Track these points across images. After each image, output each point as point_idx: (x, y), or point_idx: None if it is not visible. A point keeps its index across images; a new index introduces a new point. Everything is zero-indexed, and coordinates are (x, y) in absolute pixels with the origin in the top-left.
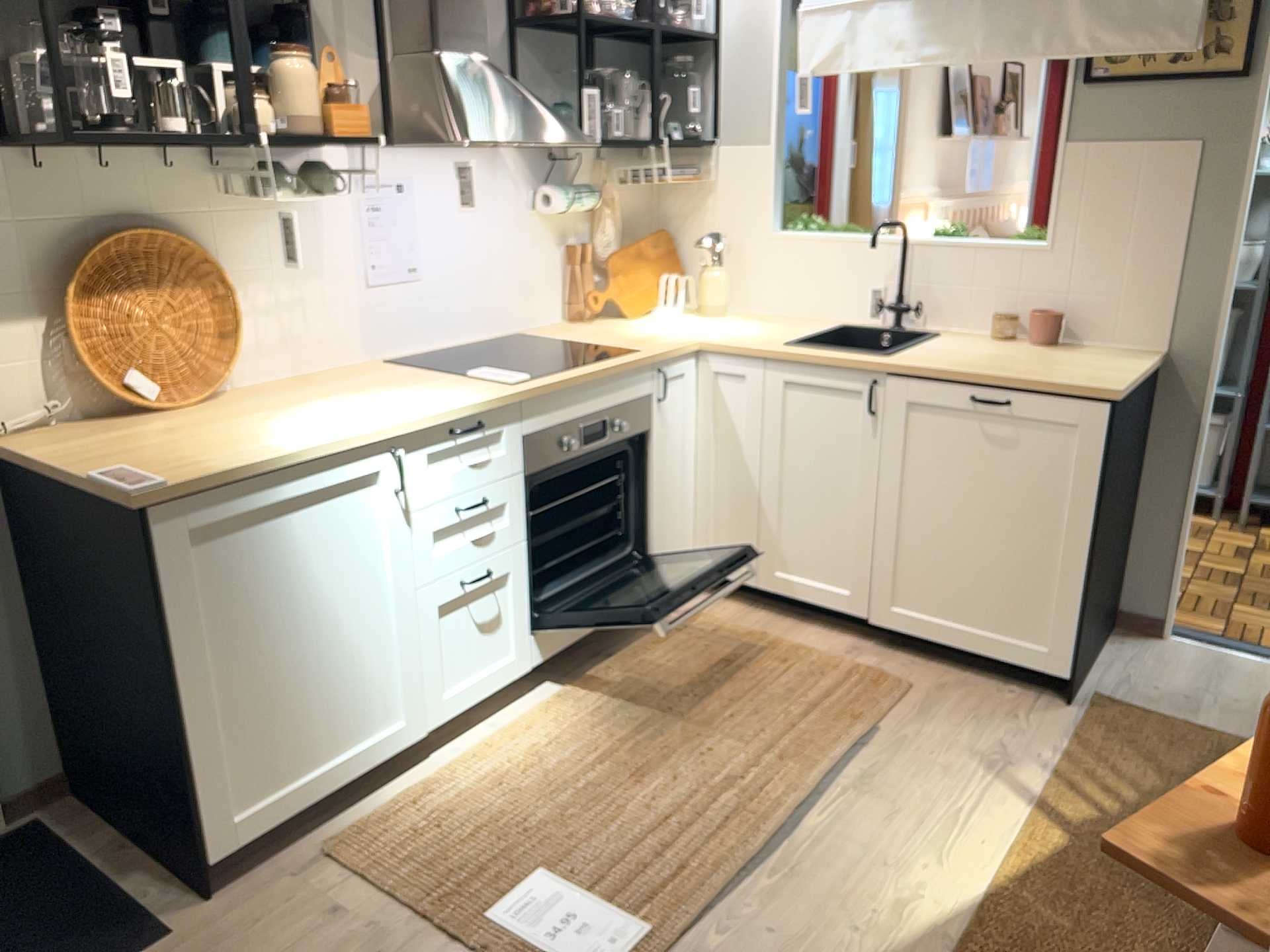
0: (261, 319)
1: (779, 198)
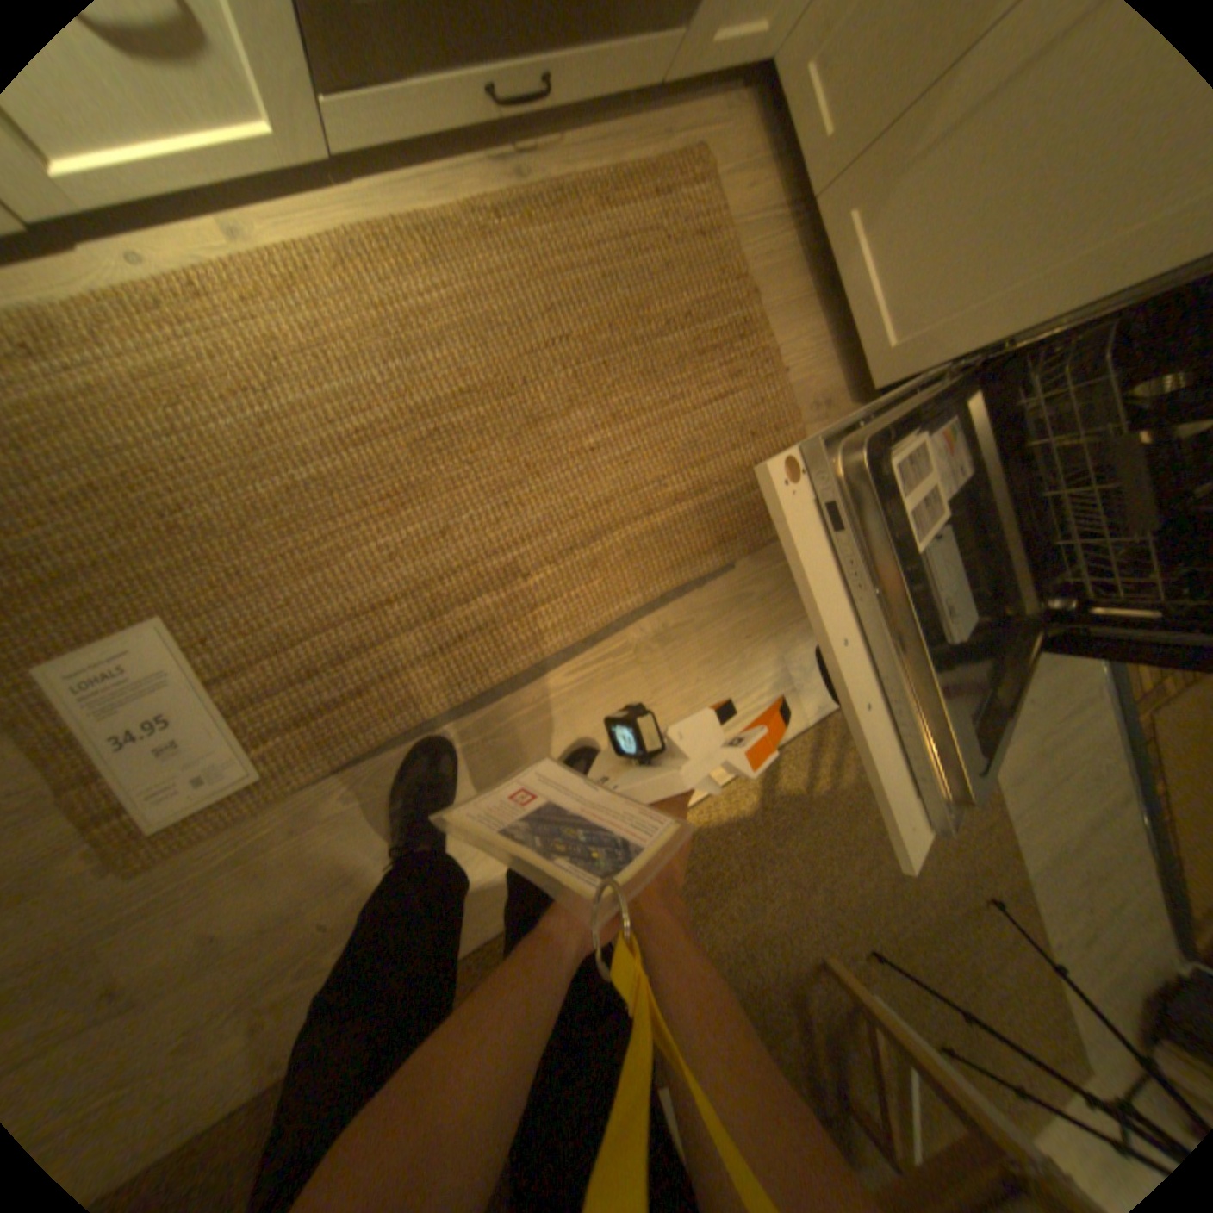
0: None
1: None
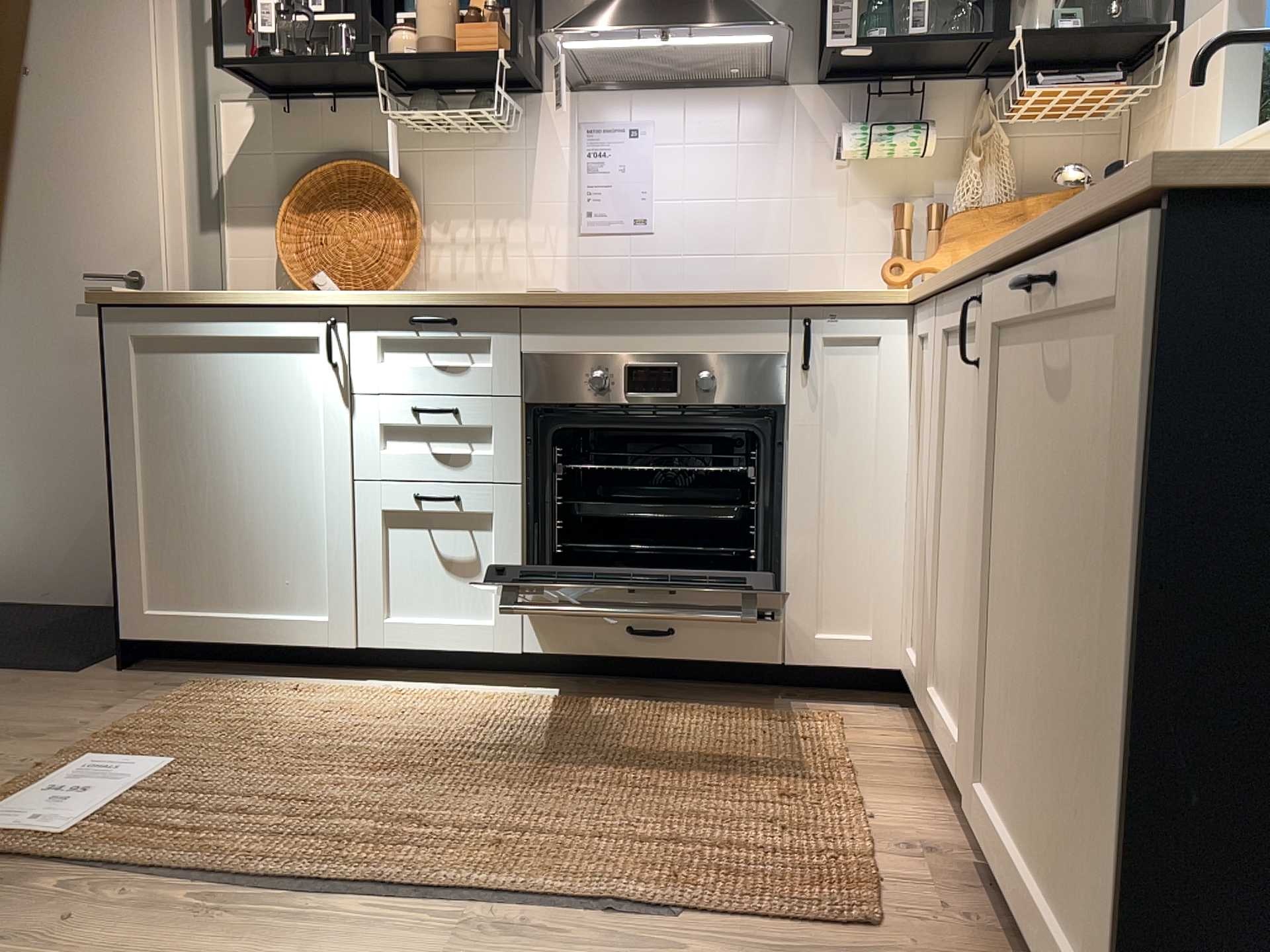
0: (457, 251)
1: (1239, 91)
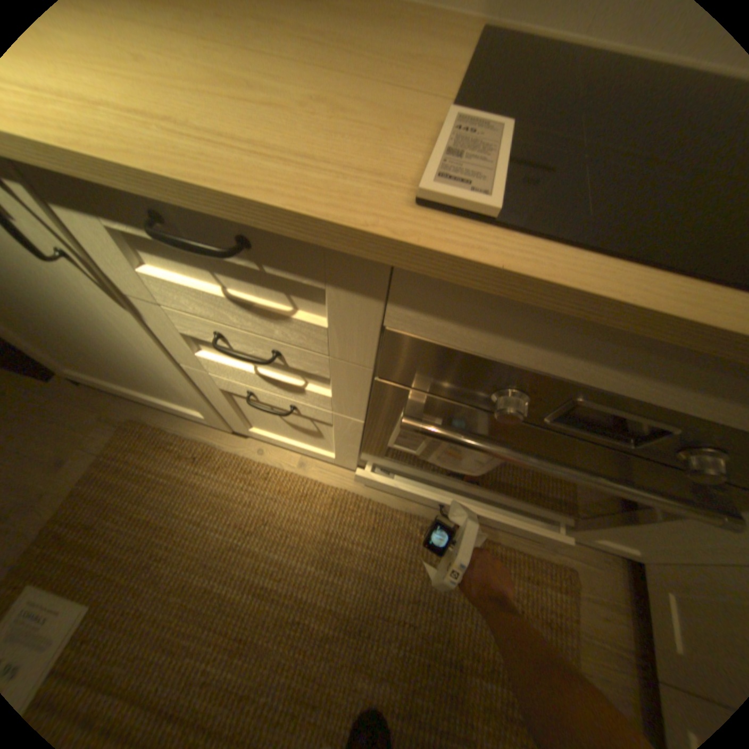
0: None
1: None
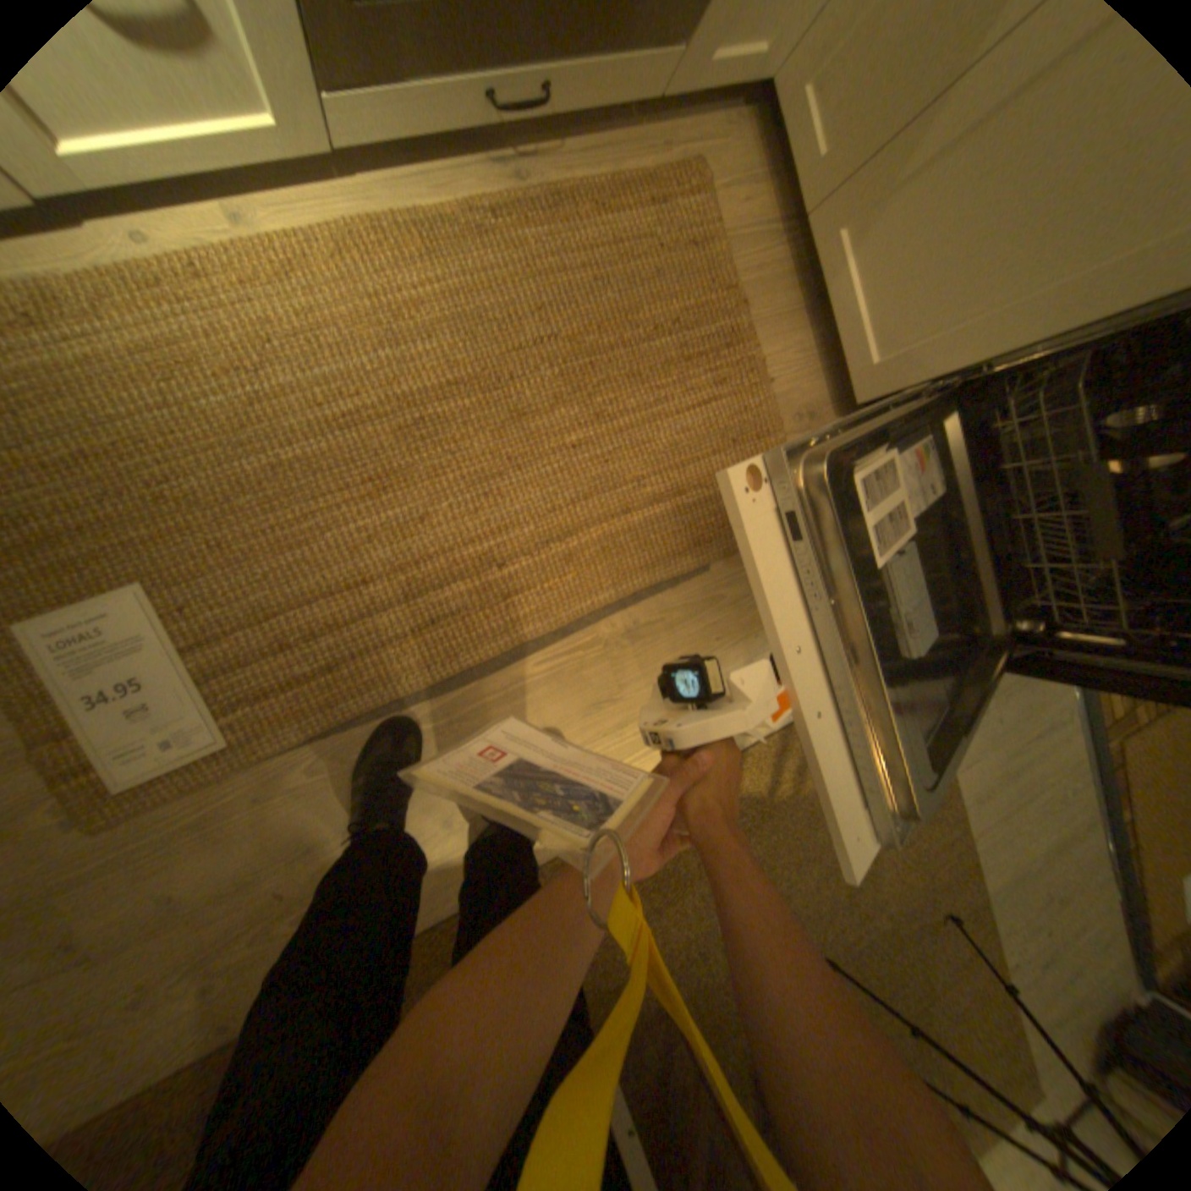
0: None
1: None
